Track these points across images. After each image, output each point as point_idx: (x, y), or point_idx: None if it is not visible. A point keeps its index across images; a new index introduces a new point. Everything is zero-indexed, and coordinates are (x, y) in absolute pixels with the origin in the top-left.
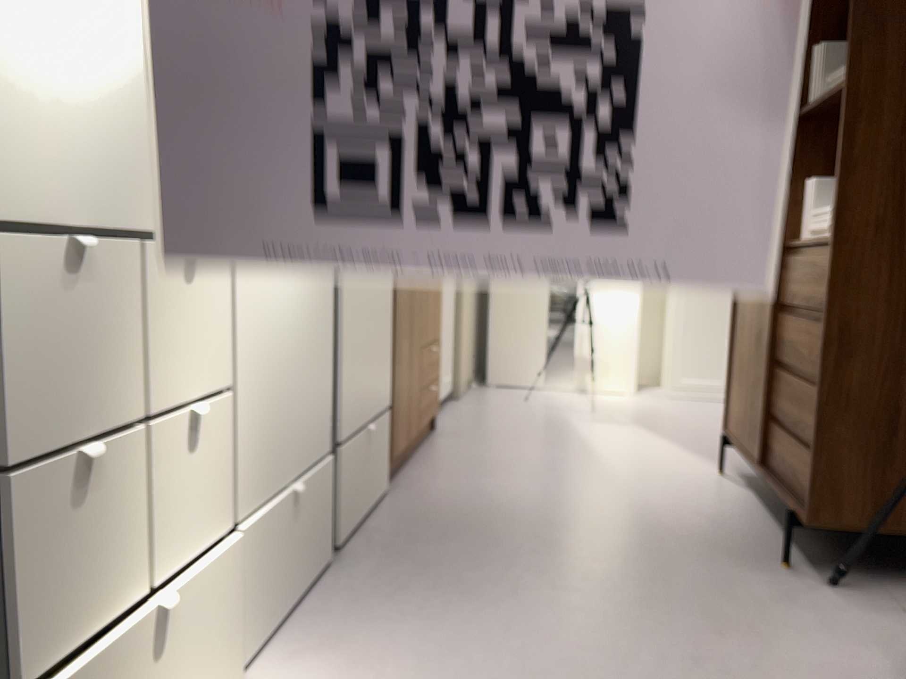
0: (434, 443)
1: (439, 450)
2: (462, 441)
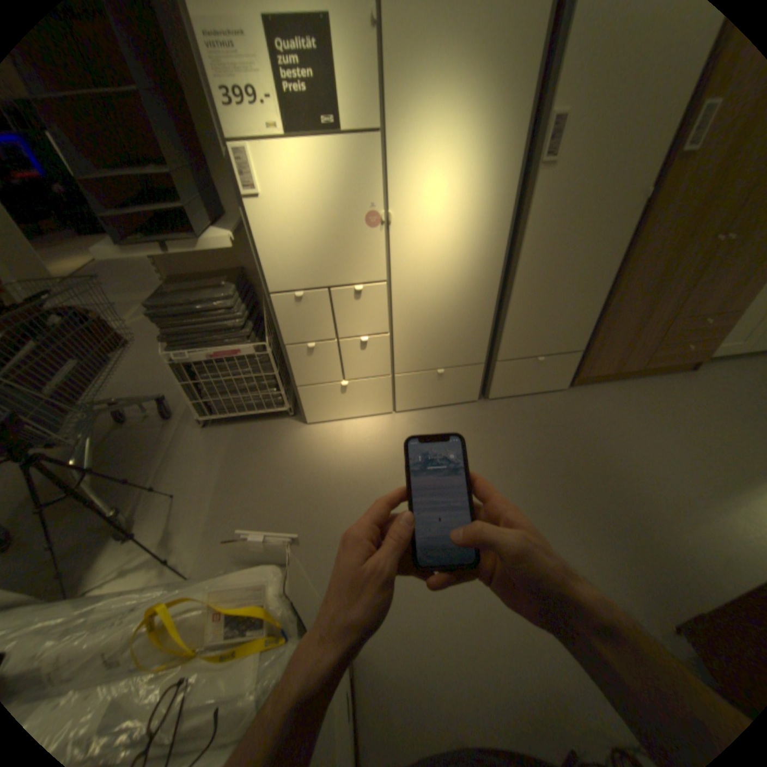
0: (676, 379)
1: (665, 386)
2: (698, 390)
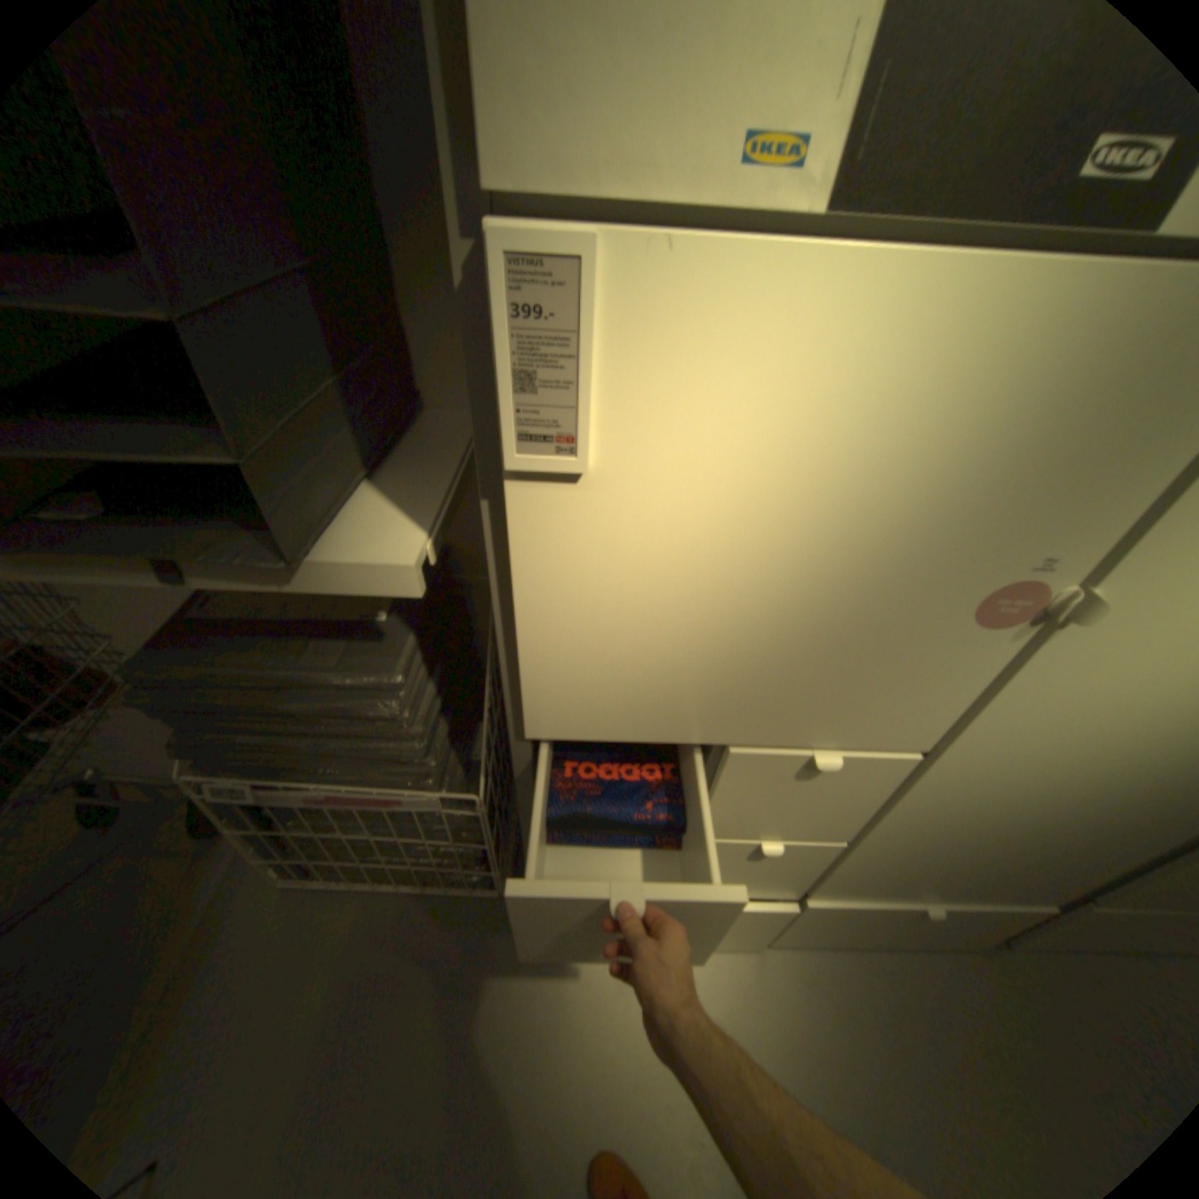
0: None
1: None
2: None
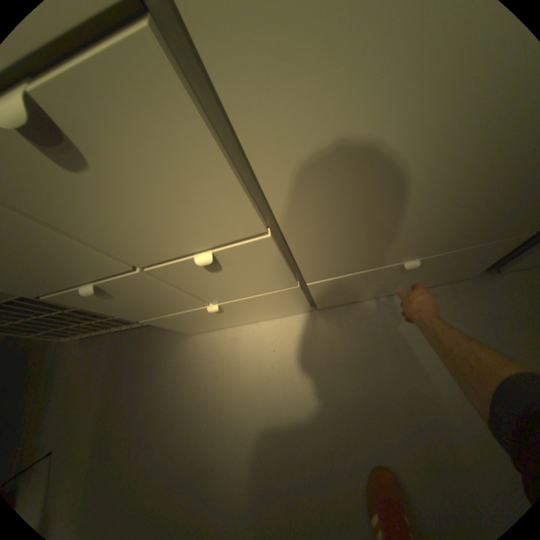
0: None
1: None
2: None
